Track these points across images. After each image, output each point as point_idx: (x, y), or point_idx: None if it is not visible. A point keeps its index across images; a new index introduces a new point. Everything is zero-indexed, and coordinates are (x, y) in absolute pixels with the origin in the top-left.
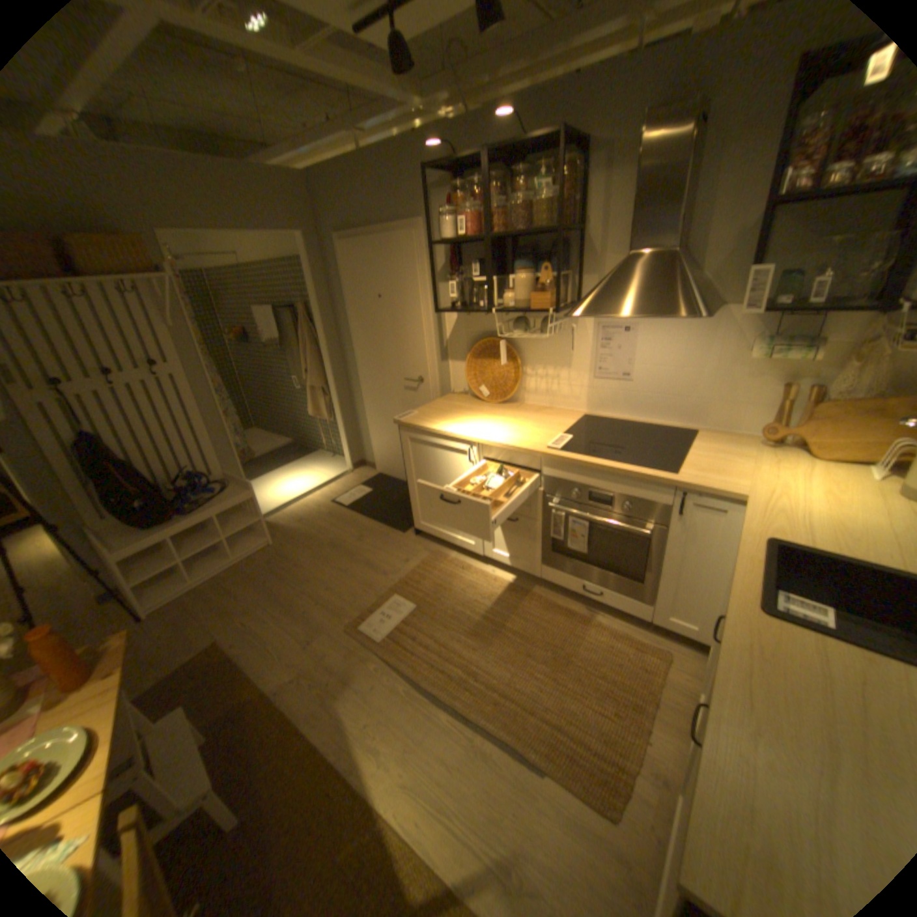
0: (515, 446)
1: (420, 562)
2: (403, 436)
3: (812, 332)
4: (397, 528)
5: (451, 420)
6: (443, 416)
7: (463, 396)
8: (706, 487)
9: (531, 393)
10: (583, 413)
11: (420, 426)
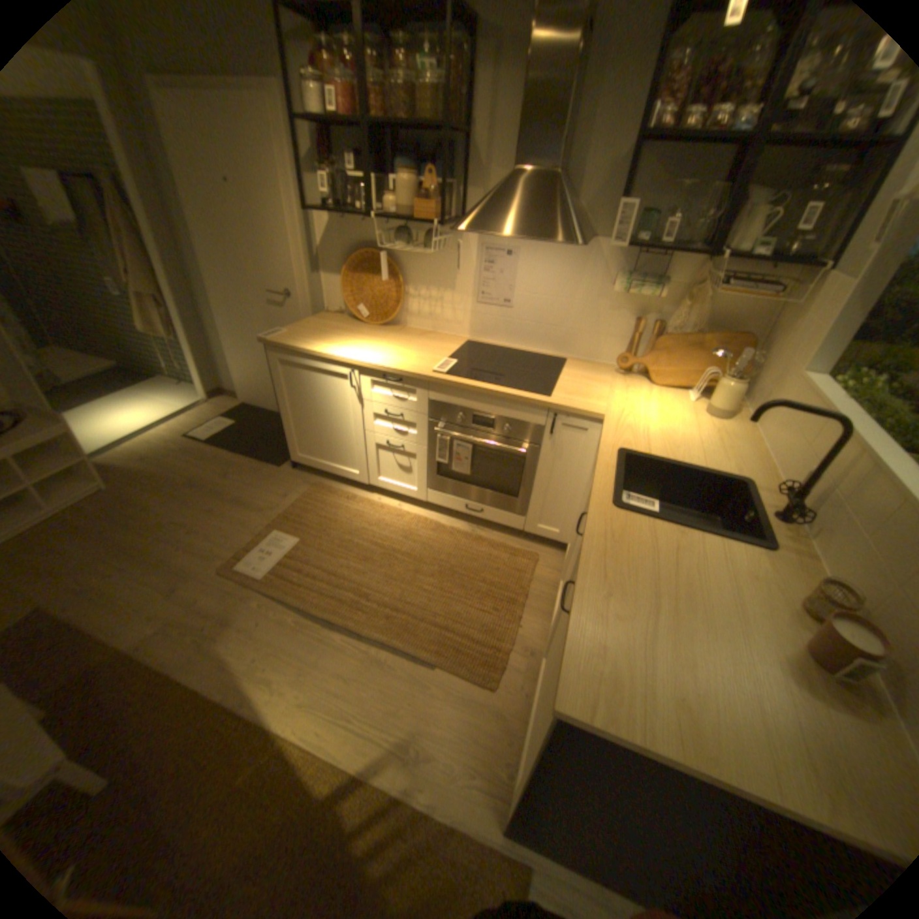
0: (401, 370)
1: (301, 495)
2: (272, 358)
3: (660, 272)
4: (271, 462)
5: (329, 340)
6: (320, 336)
7: (340, 315)
8: (573, 408)
9: (414, 316)
10: (466, 339)
11: (293, 346)
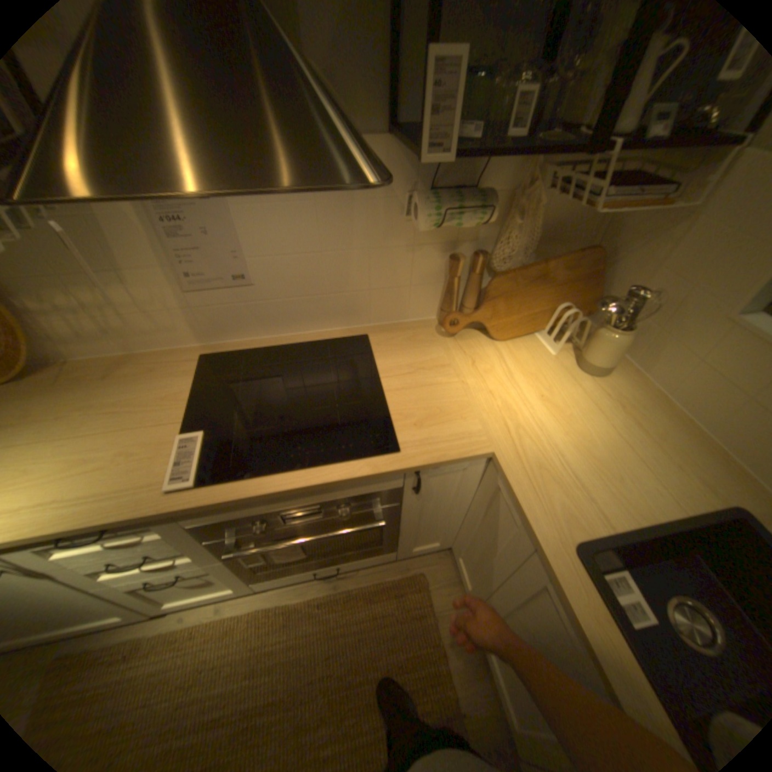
0: (89, 524)
1: None
2: None
3: (470, 179)
4: None
5: None
6: None
7: None
8: (446, 460)
9: (72, 341)
10: (196, 350)
11: None
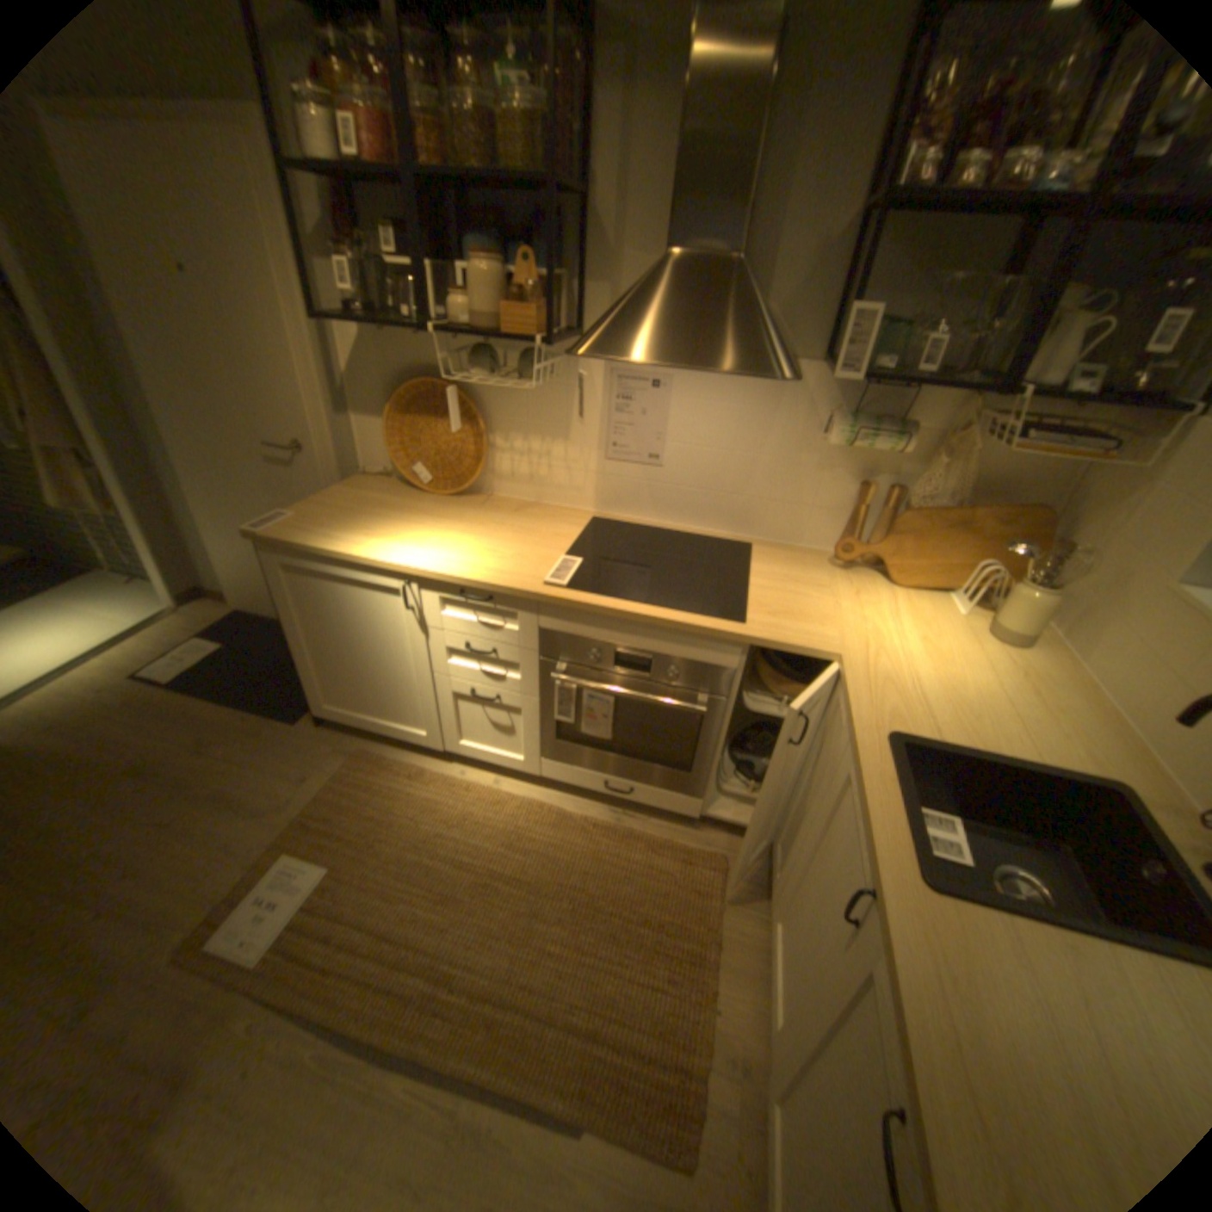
0: (490, 583)
1: (330, 779)
2: (267, 561)
3: (896, 412)
4: (278, 718)
5: (365, 530)
6: (348, 522)
7: (383, 480)
8: (787, 645)
9: (504, 480)
10: (590, 514)
11: (301, 545)
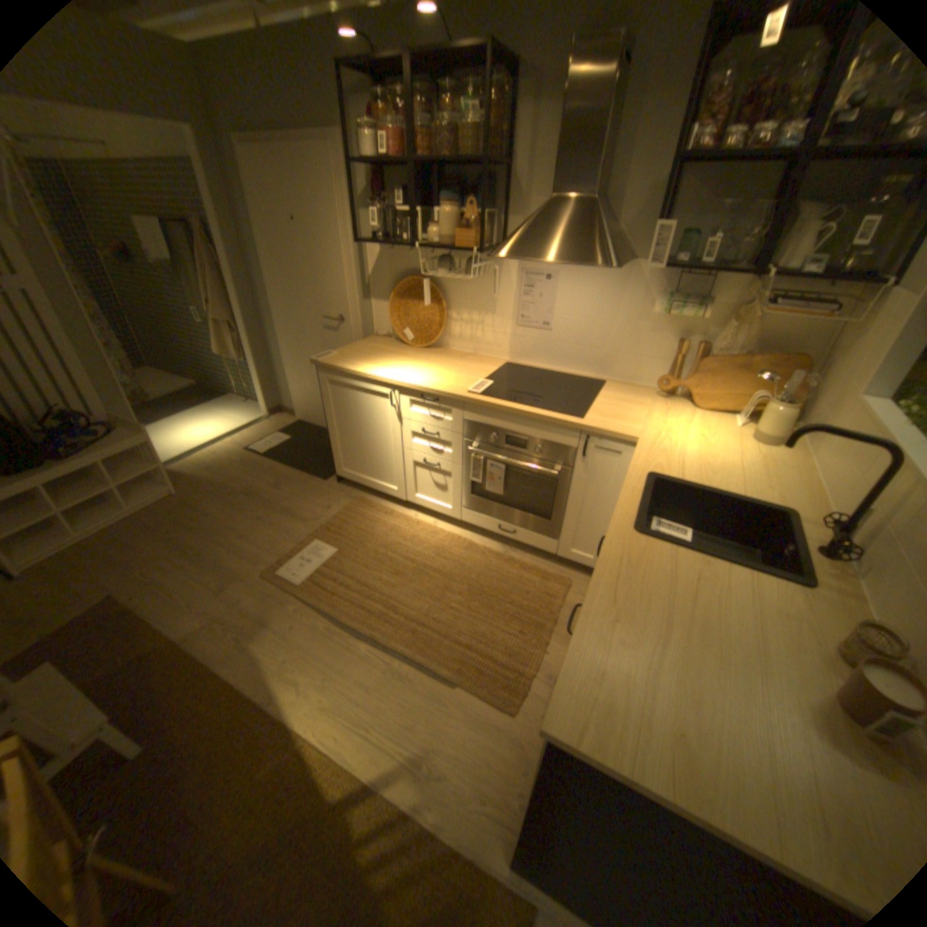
0: (437, 390)
1: (343, 509)
2: (322, 379)
3: (703, 292)
4: (318, 476)
5: (374, 362)
6: (365, 358)
7: (387, 339)
8: (605, 431)
9: (456, 339)
10: (505, 361)
11: (340, 367)
